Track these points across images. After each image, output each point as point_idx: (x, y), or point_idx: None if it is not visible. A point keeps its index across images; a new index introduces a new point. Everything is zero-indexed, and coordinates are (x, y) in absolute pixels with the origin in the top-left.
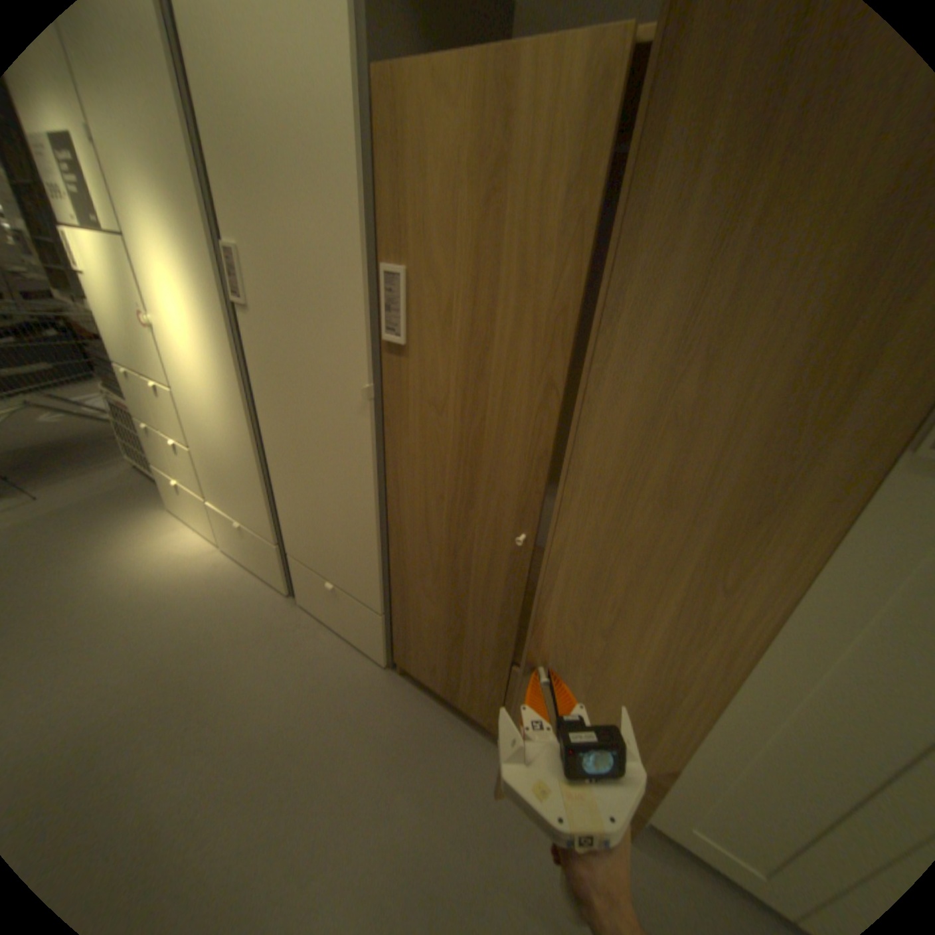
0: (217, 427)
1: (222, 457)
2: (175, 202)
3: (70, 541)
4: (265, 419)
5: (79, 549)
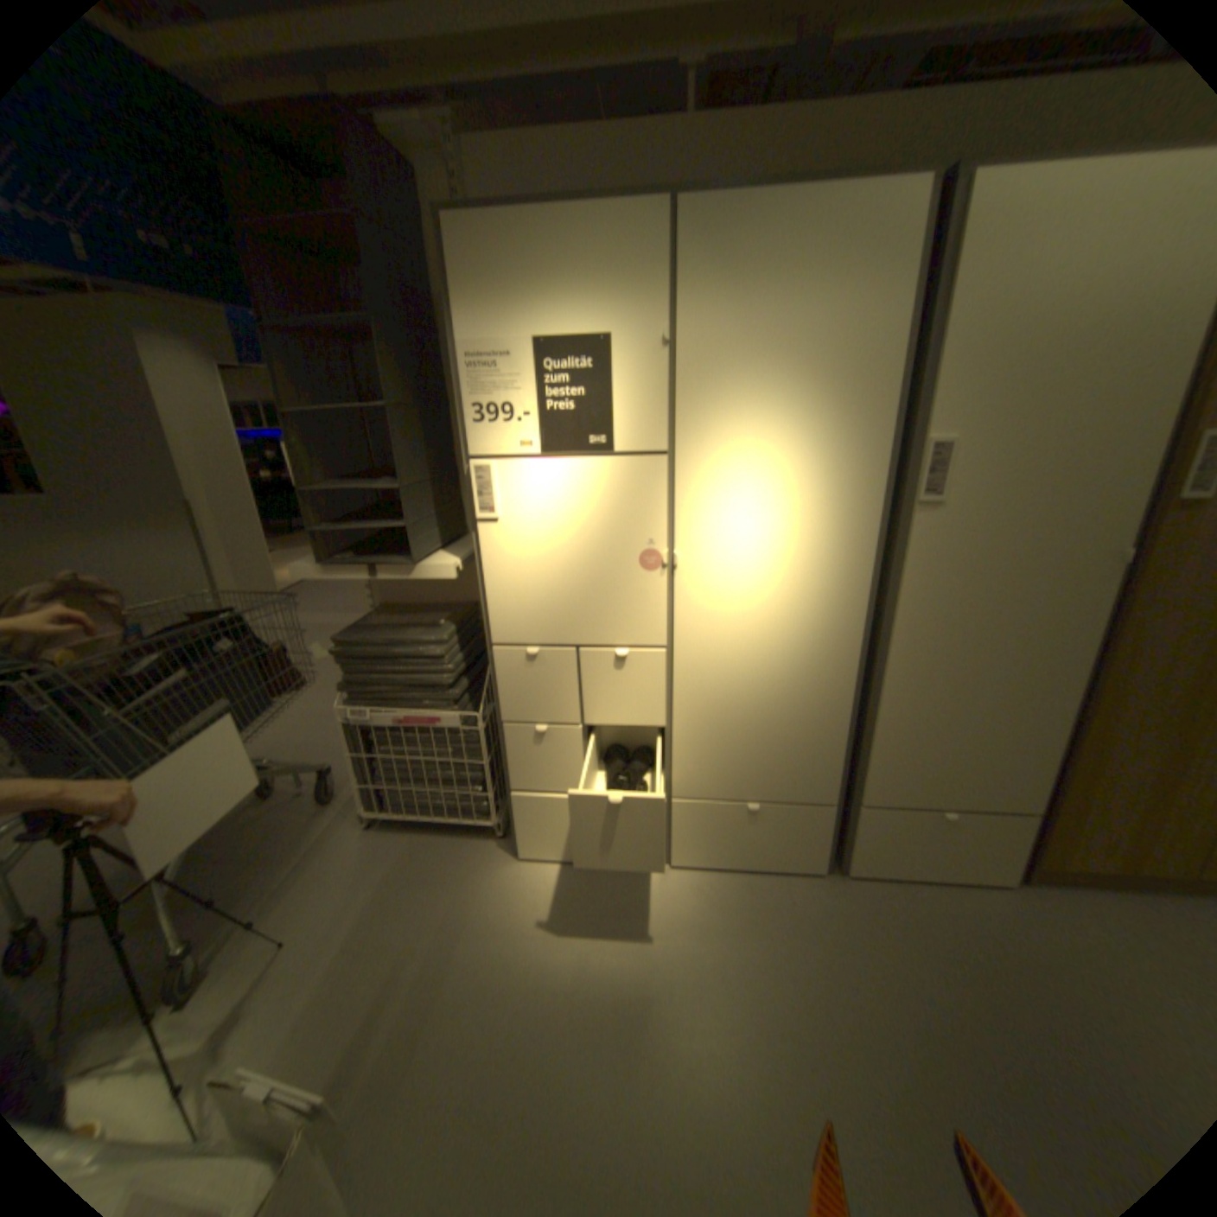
0: (774, 674)
1: (762, 714)
2: (844, 403)
3: (446, 972)
4: (909, 632)
5: (481, 973)
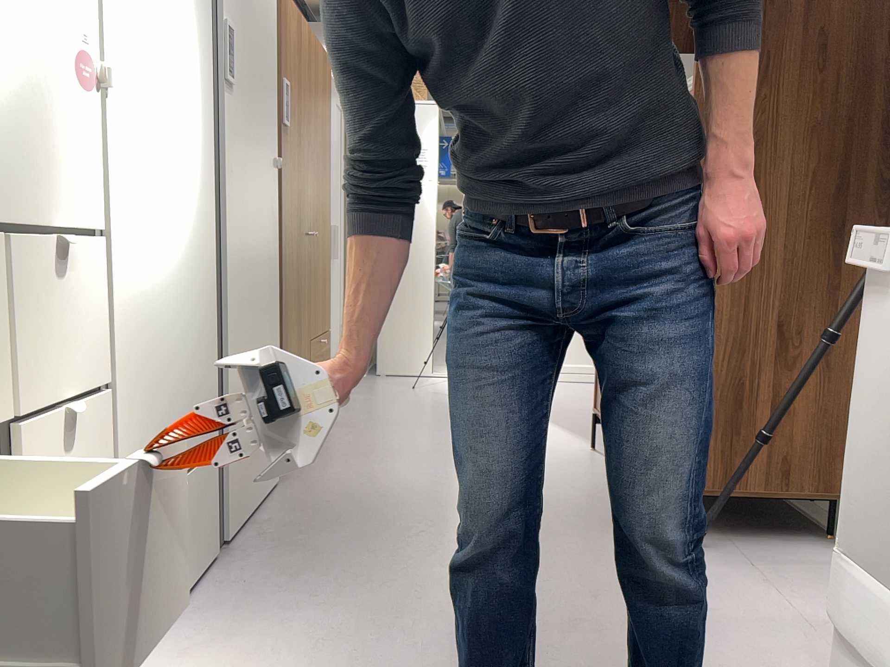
0: (174, 273)
1: (171, 336)
2: None
3: None
4: (228, 219)
5: None
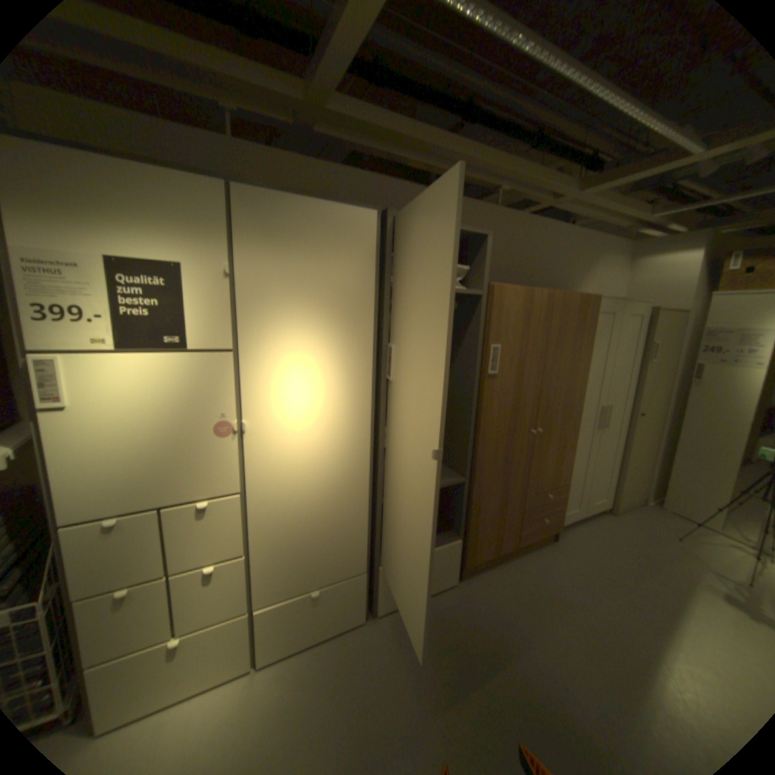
0: (320, 495)
1: (315, 525)
2: (346, 323)
3: None
4: (392, 453)
5: None
